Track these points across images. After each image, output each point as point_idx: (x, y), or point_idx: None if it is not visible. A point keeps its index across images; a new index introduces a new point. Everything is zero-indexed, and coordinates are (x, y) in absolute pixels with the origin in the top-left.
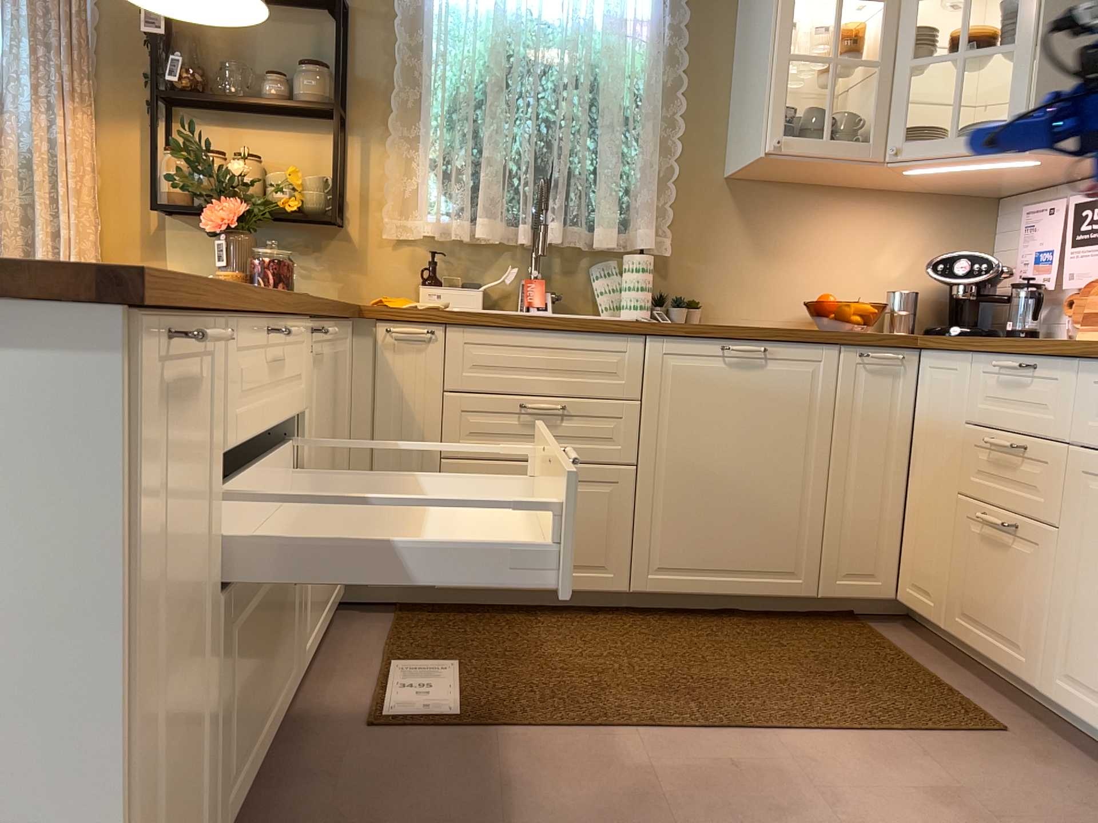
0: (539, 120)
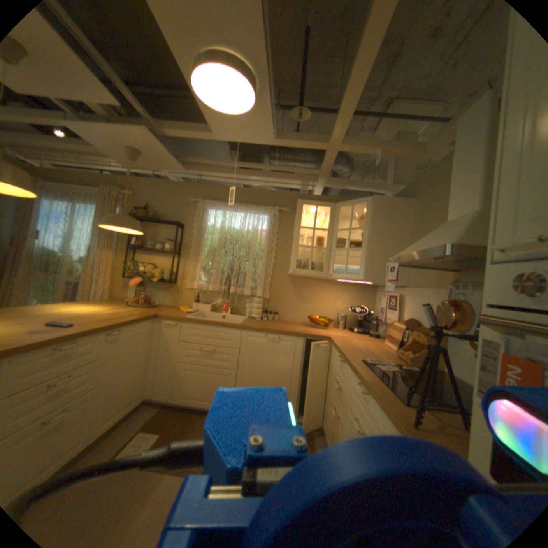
0: (232, 257)
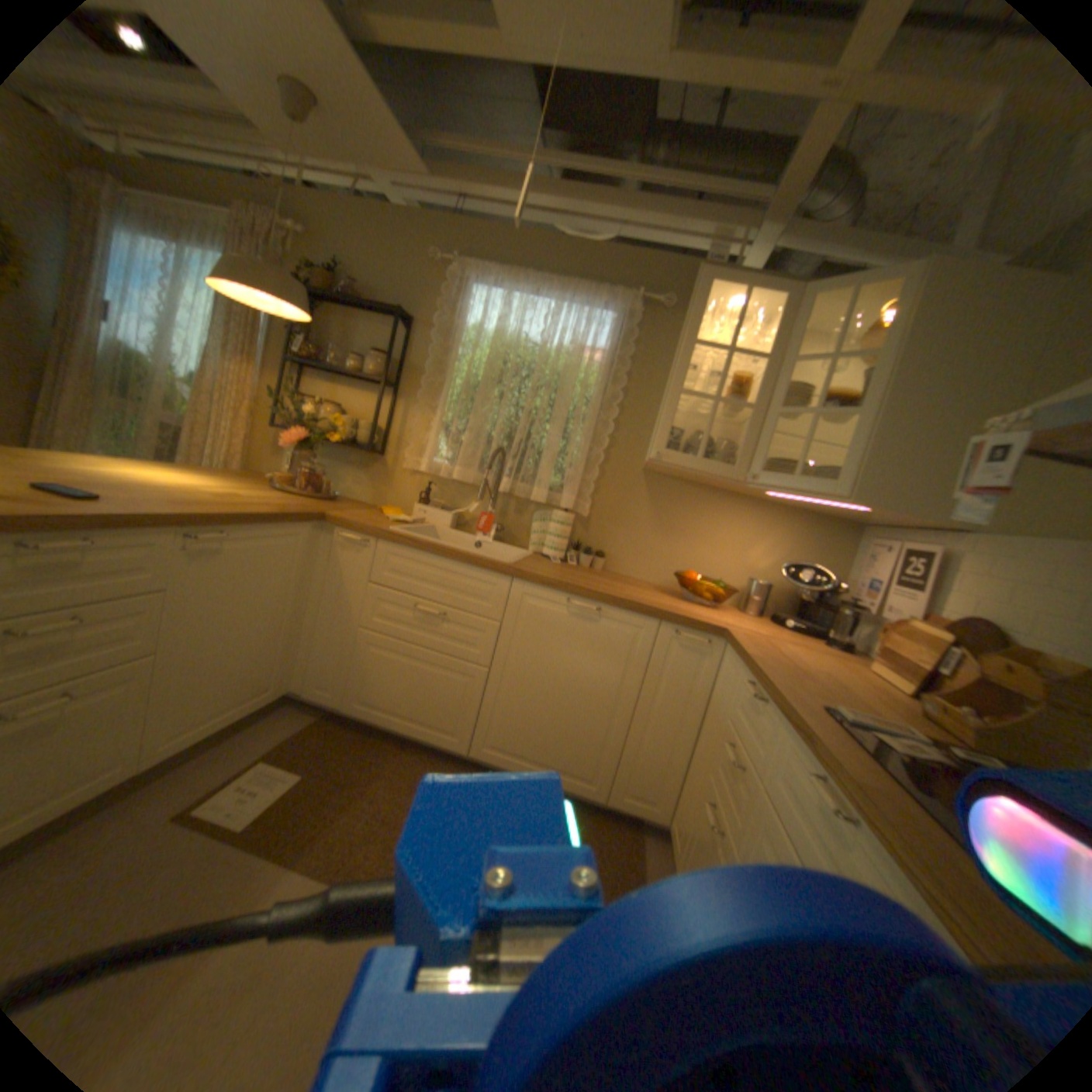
0: (517, 409)
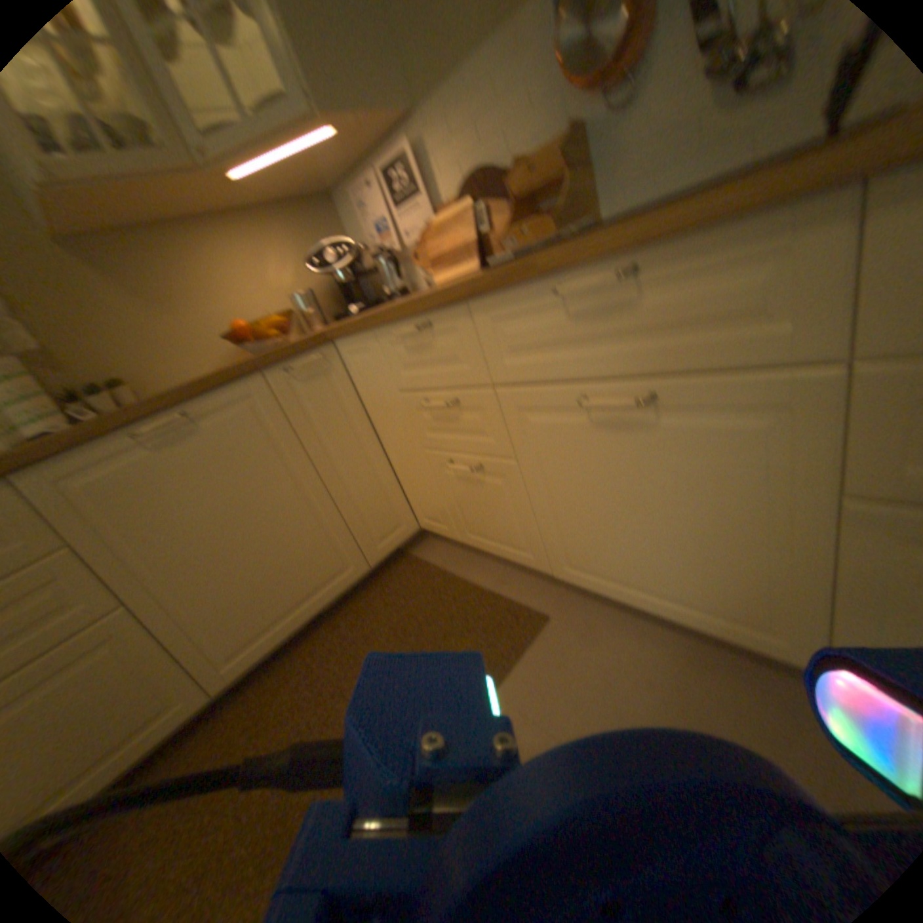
0: None
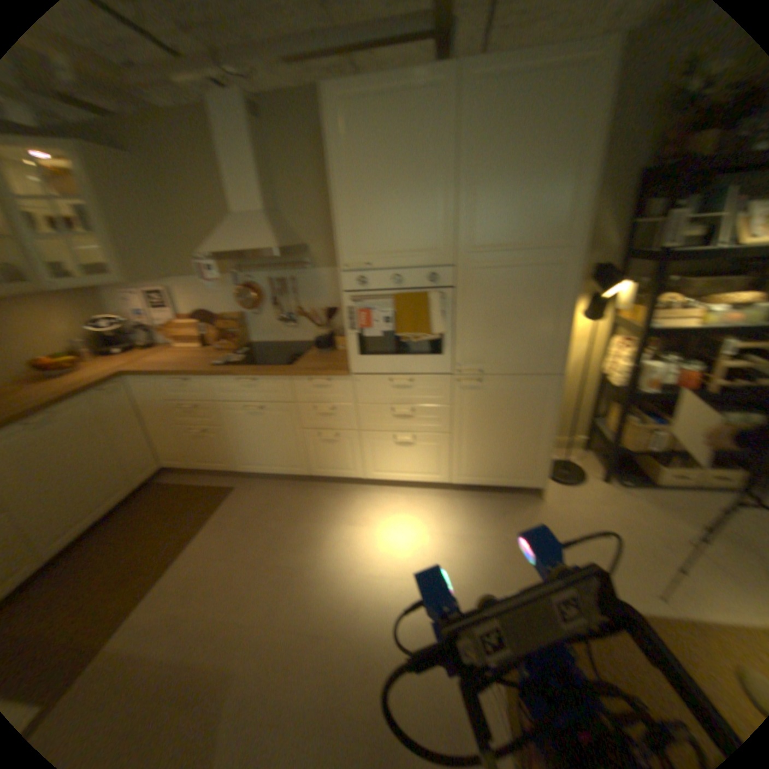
0: None
